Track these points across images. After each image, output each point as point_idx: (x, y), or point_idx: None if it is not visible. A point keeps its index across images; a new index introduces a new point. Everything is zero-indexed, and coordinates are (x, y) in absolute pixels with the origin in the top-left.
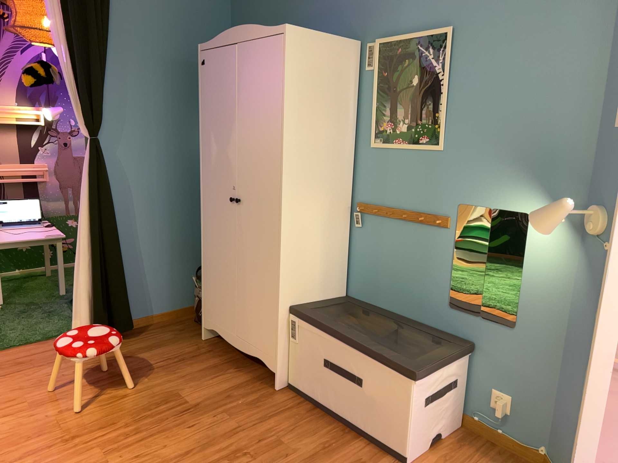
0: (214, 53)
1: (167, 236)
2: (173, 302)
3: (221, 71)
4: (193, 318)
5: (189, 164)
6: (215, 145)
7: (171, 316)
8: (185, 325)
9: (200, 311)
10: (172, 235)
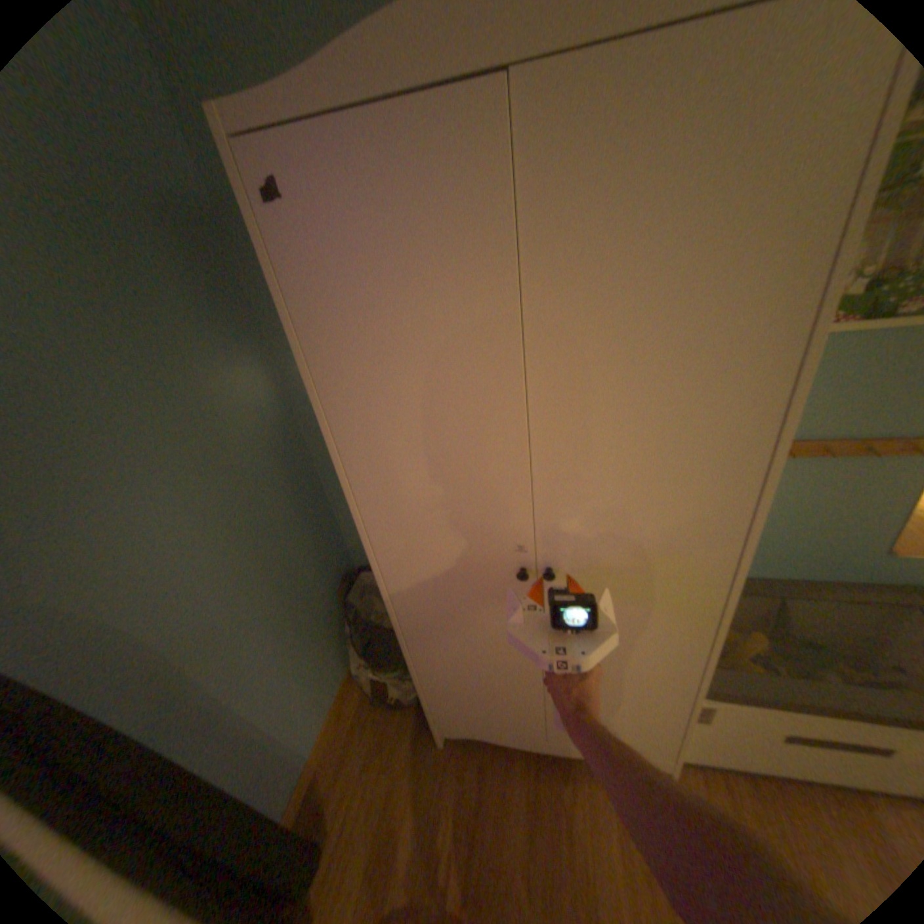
0: (340, 135)
1: (268, 635)
2: (324, 705)
3: (408, 215)
4: (373, 703)
5: (236, 474)
6: (418, 460)
7: (332, 728)
8: (375, 728)
9: (392, 696)
10: (275, 625)
